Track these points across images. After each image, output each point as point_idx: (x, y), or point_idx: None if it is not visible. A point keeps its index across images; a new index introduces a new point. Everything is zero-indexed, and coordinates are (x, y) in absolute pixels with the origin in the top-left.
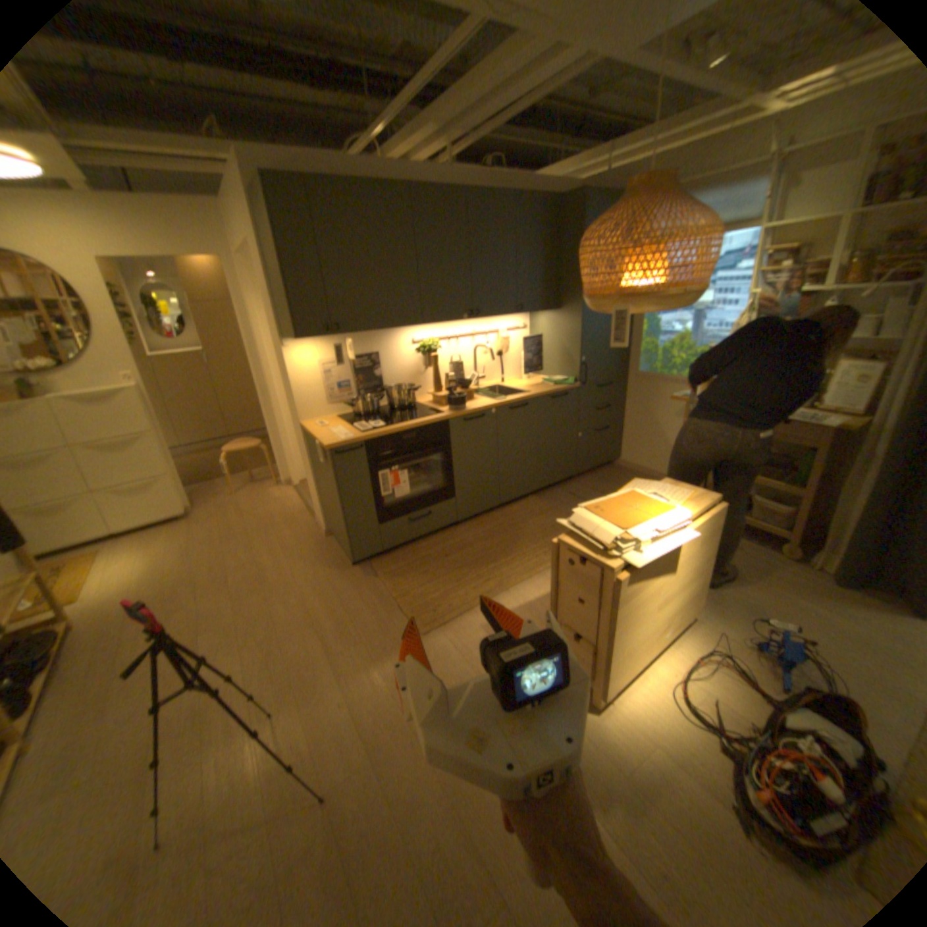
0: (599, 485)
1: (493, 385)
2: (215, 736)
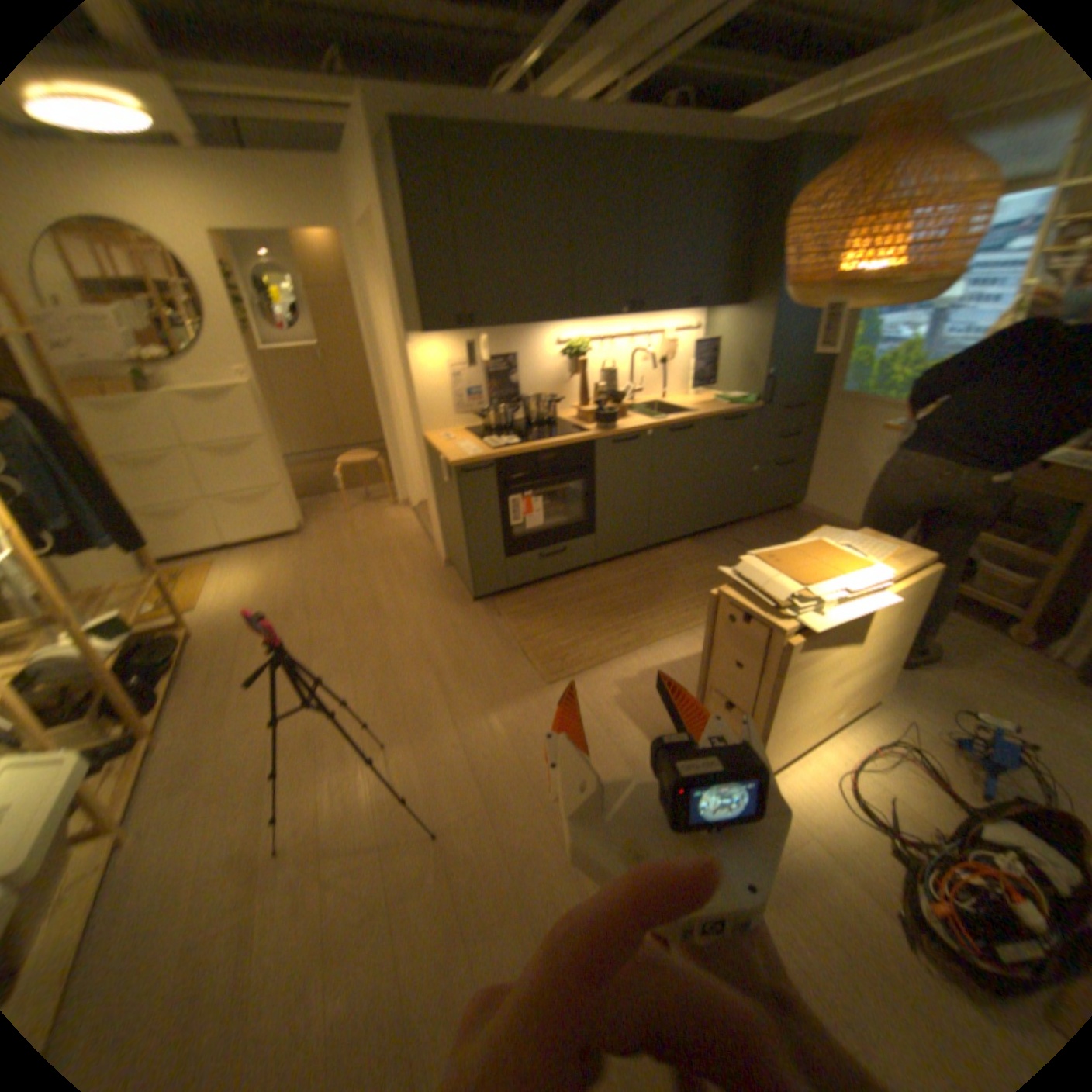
0: (772, 532)
1: (650, 400)
2: (328, 762)
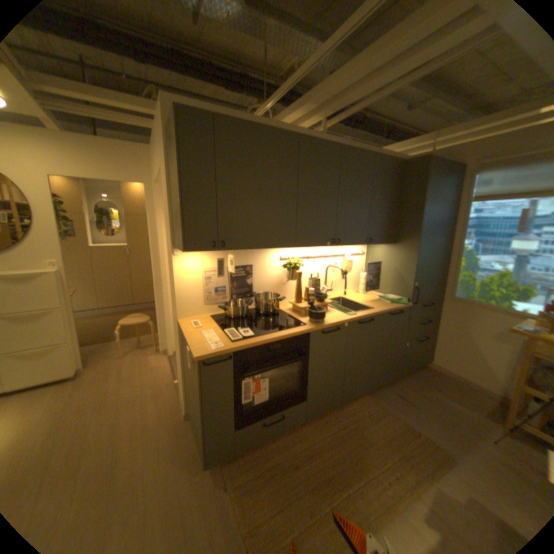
0: (423, 389)
1: (338, 296)
2: None
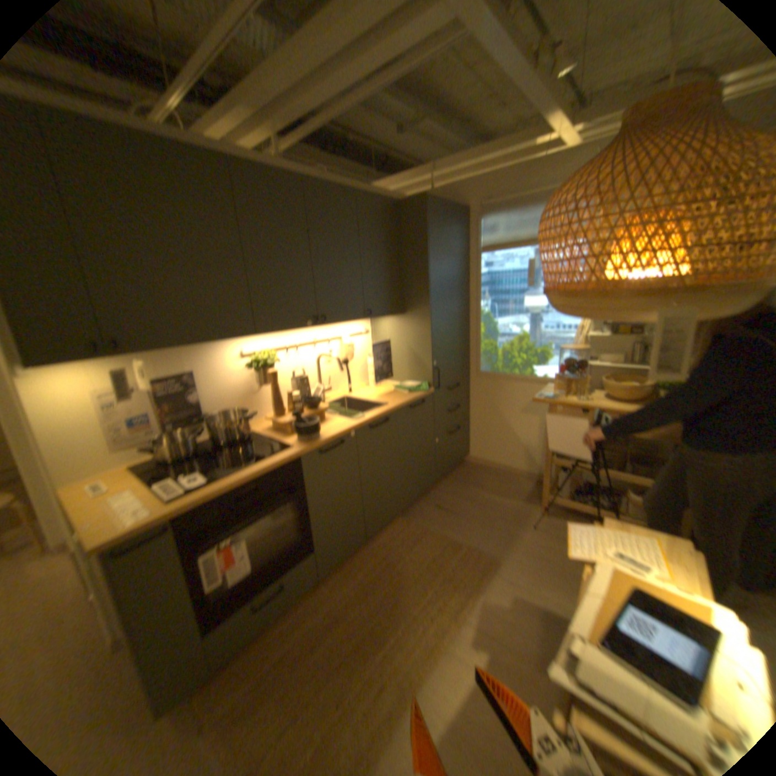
0: (460, 489)
1: (341, 395)
2: None
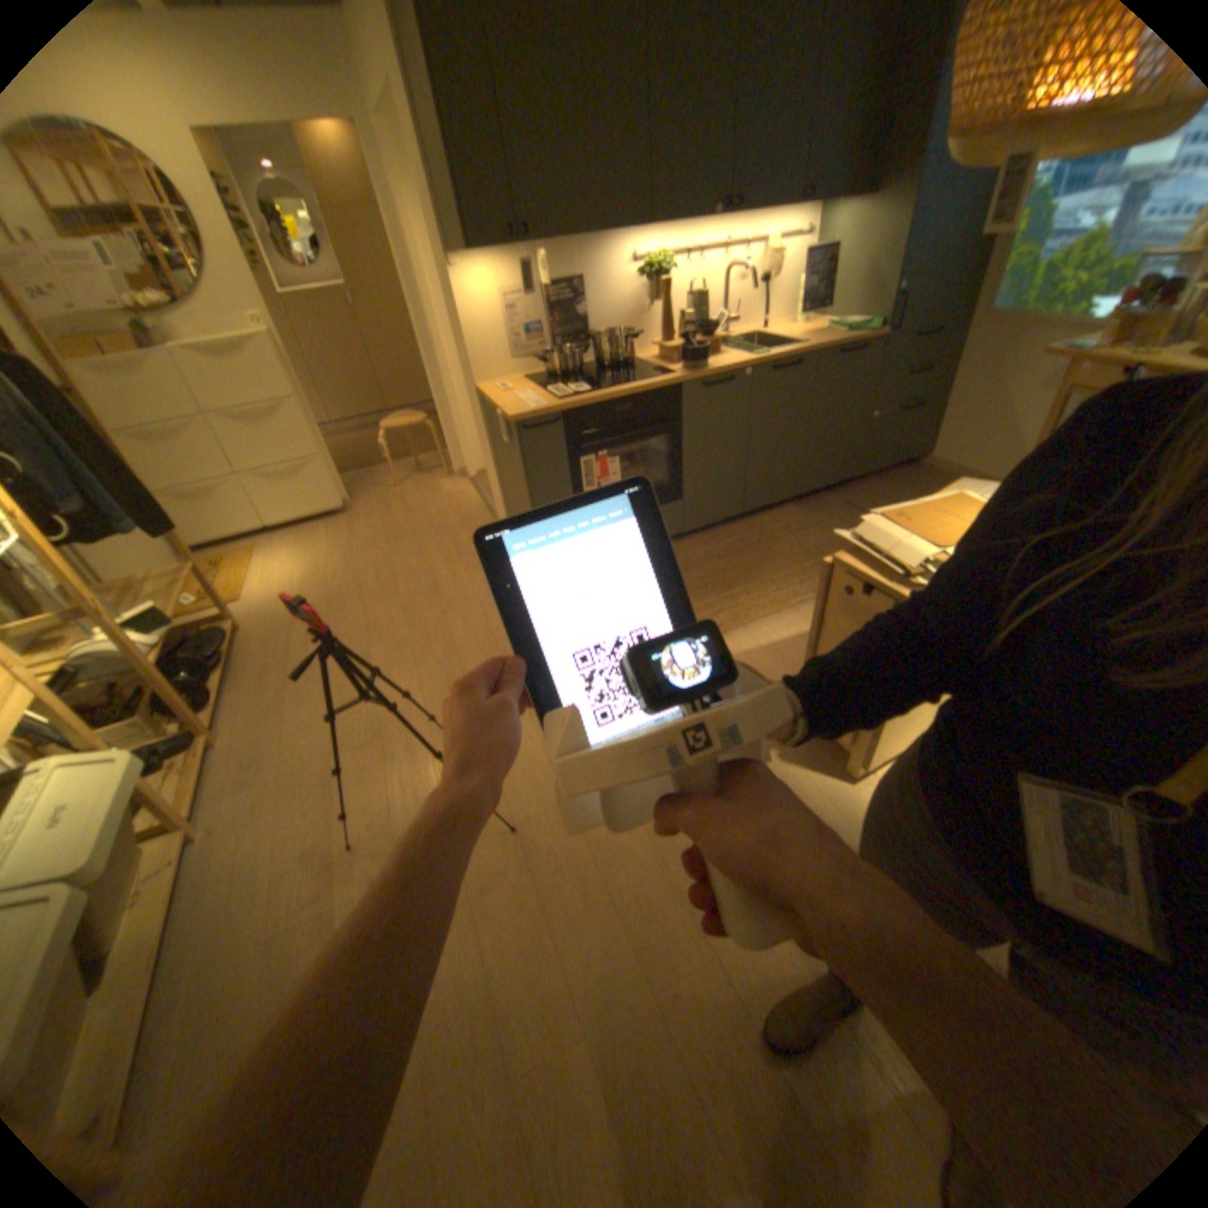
0: (892, 493)
1: (749, 332)
2: (396, 754)
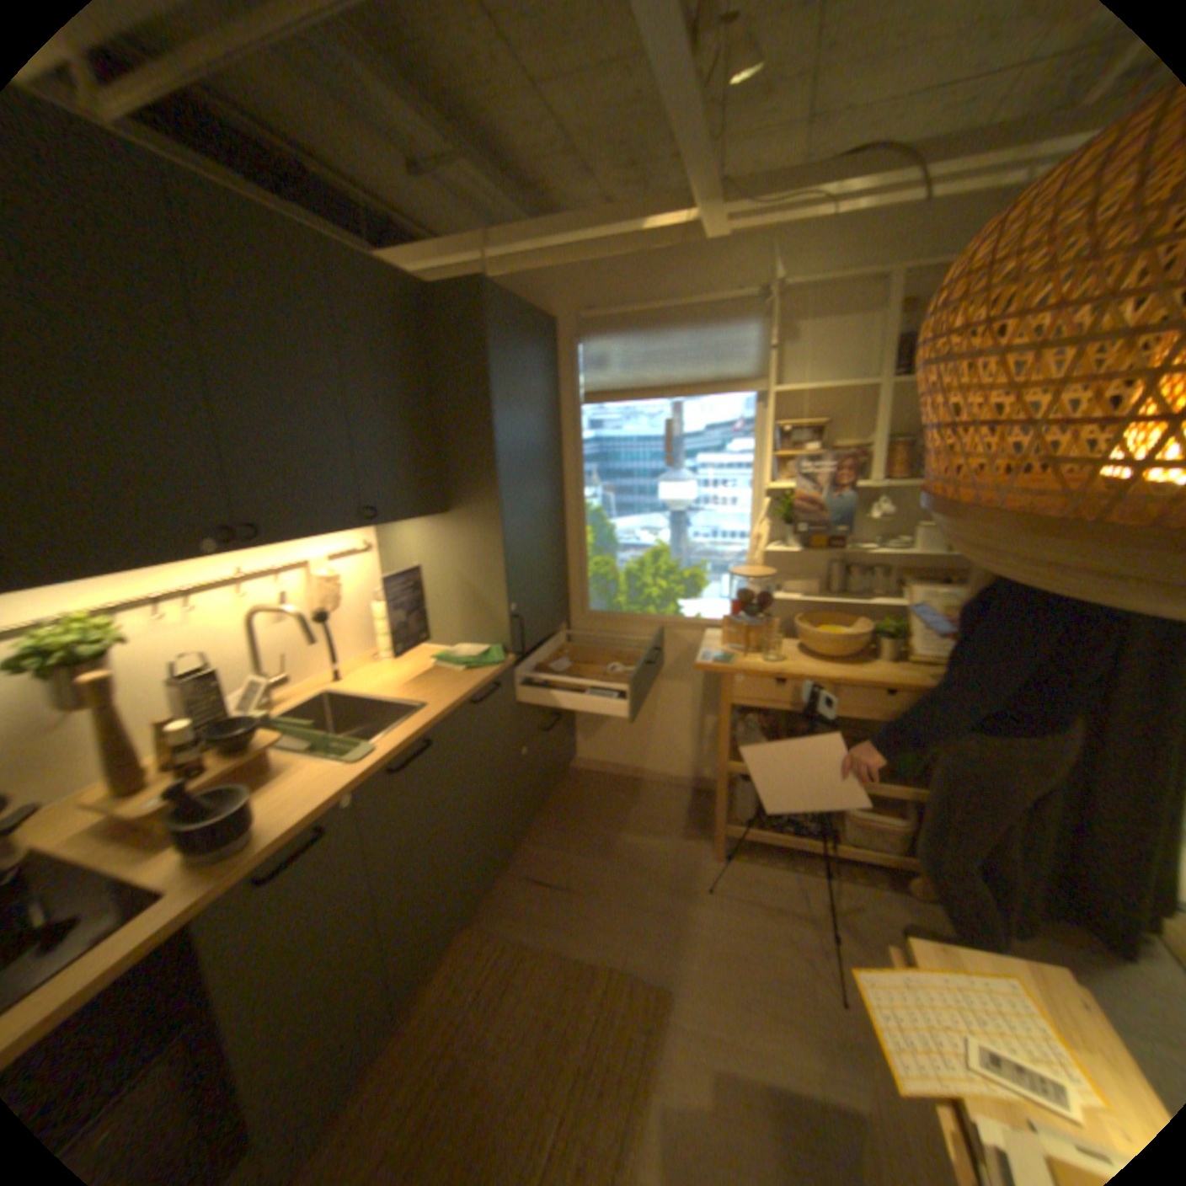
0: (571, 832)
1: (314, 690)
2: None
